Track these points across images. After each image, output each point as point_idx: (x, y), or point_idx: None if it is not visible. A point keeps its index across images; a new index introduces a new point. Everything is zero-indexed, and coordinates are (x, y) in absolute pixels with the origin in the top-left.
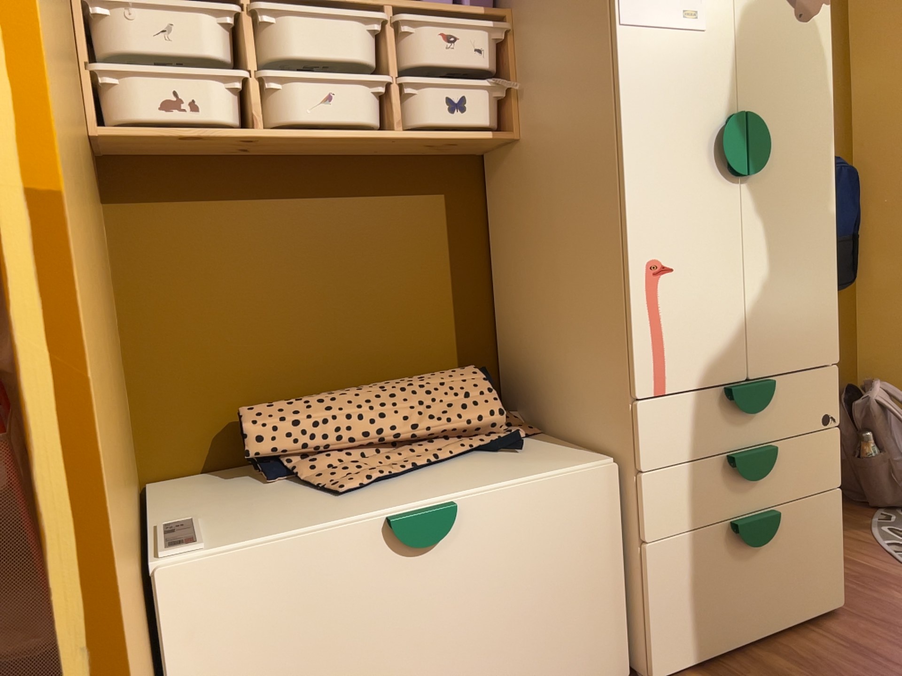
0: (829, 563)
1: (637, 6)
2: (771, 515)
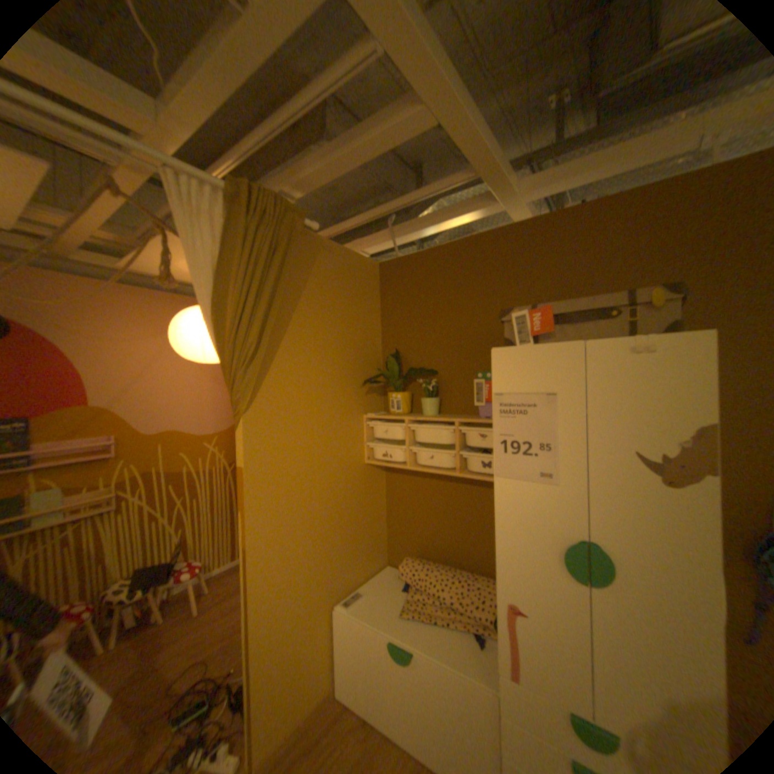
0: None
1: (506, 467)
2: None
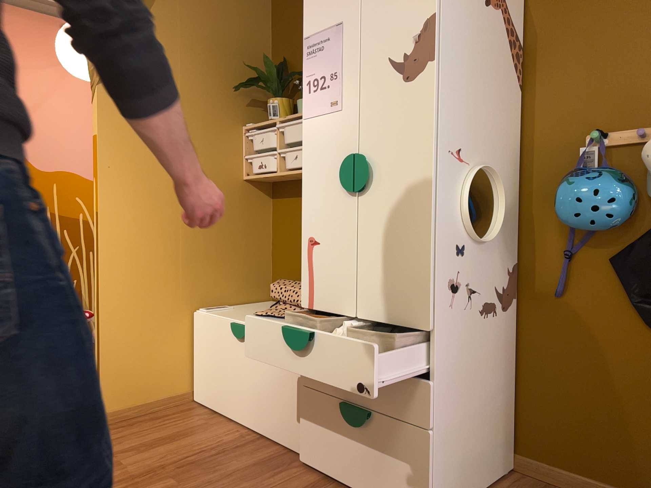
0: (415, 485)
1: (310, 107)
2: (360, 411)
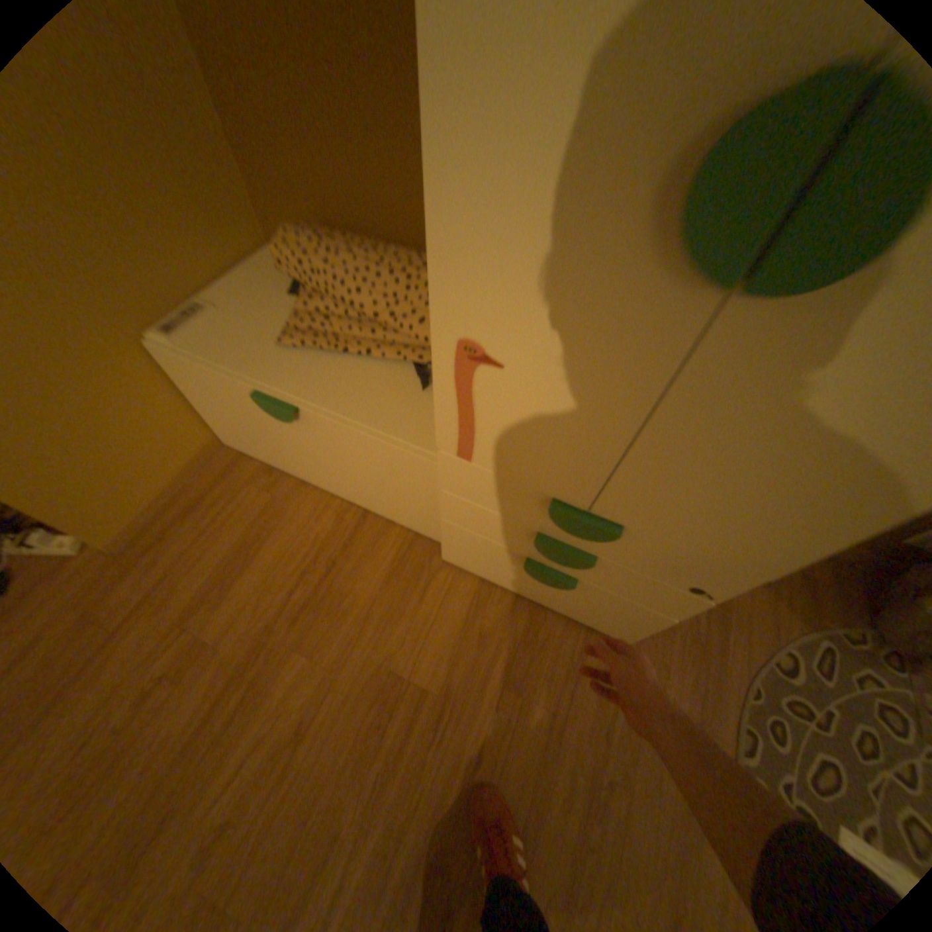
0: (626, 628)
1: None
2: (563, 581)
